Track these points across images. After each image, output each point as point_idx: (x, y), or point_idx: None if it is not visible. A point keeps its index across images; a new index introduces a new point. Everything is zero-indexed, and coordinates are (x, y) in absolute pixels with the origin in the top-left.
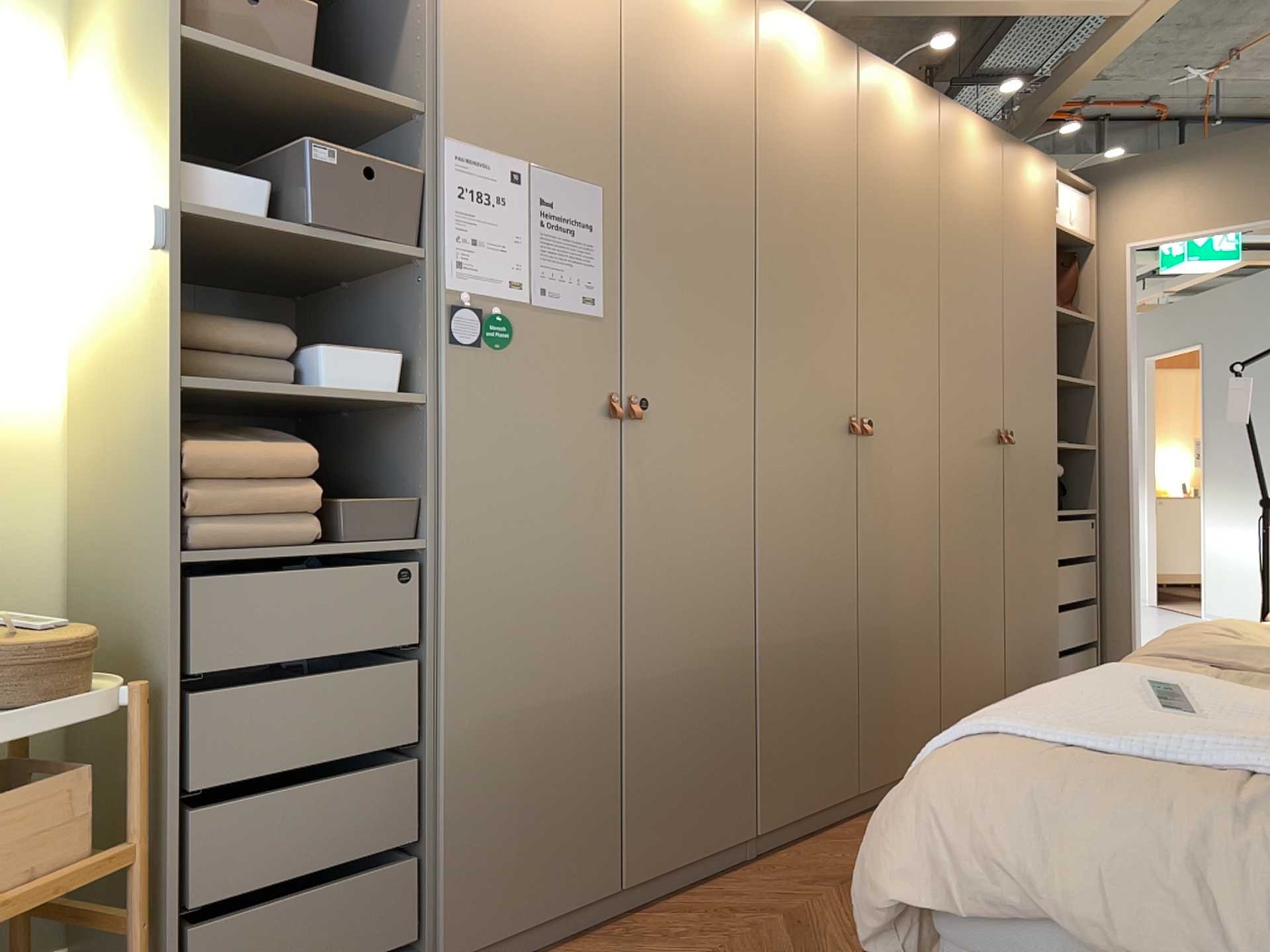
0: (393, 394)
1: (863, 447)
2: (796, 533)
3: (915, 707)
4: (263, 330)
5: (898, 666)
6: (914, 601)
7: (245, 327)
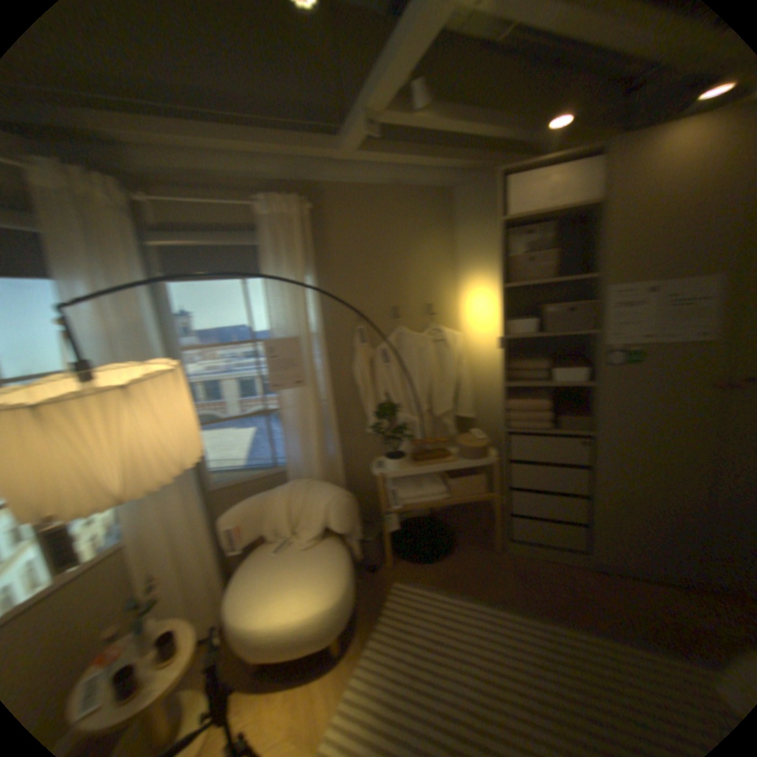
0: (587, 381)
1: None
2: None
3: None
4: (539, 362)
5: None
6: None
7: (533, 362)
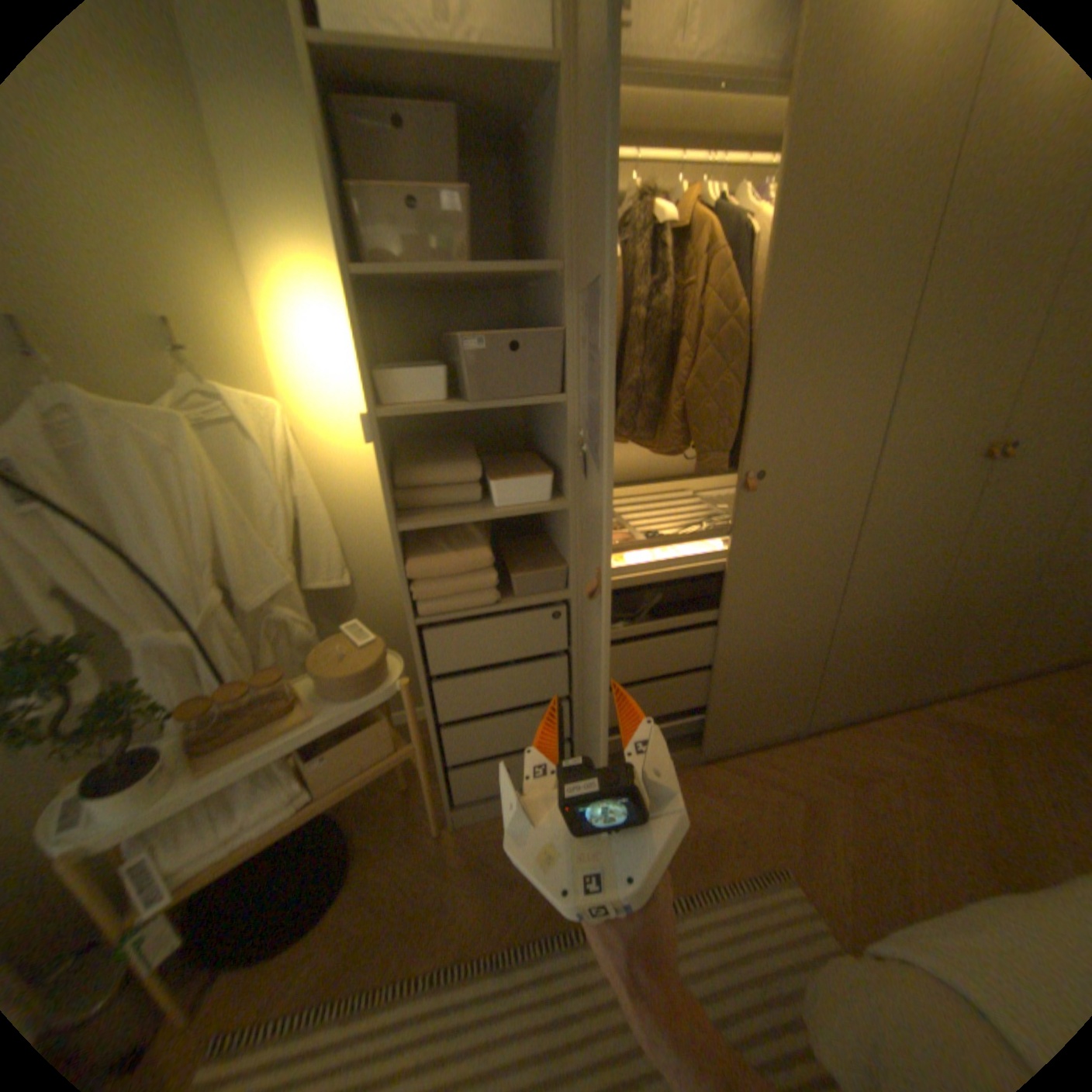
0: (549, 500)
1: (994, 469)
2: (893, 549)
3: (978, 652)
4: (459, 467)
5: (971, 627)
6: (1007, 582)
7: (447, 468)
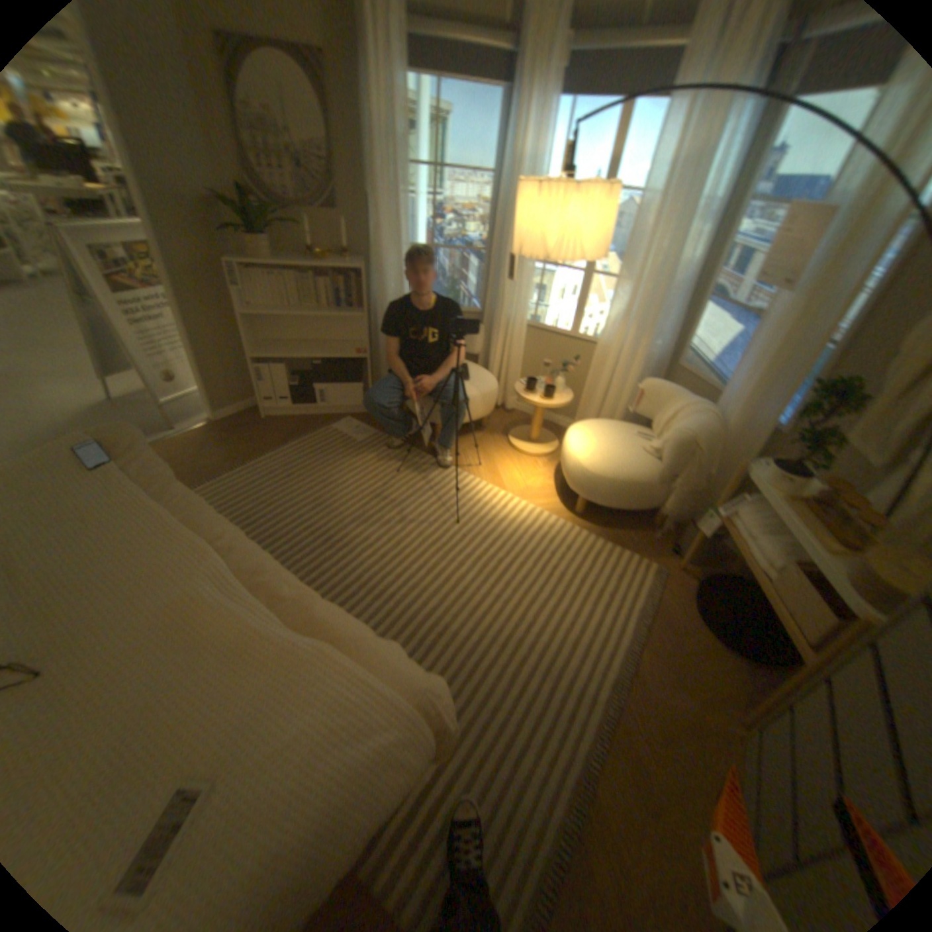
0: None
1: None
2: None
3: None
4: None
5: None
6: None
7: None
